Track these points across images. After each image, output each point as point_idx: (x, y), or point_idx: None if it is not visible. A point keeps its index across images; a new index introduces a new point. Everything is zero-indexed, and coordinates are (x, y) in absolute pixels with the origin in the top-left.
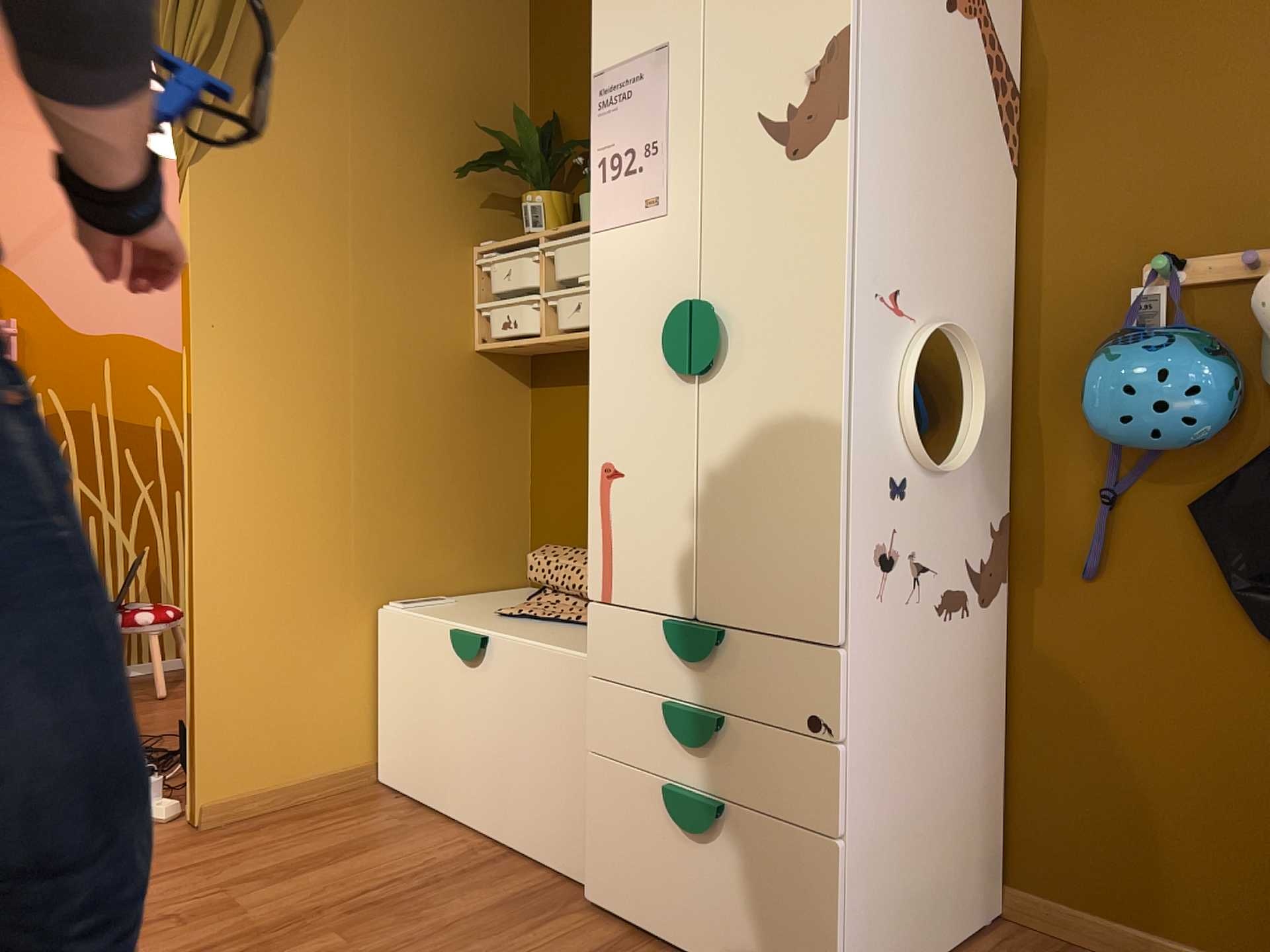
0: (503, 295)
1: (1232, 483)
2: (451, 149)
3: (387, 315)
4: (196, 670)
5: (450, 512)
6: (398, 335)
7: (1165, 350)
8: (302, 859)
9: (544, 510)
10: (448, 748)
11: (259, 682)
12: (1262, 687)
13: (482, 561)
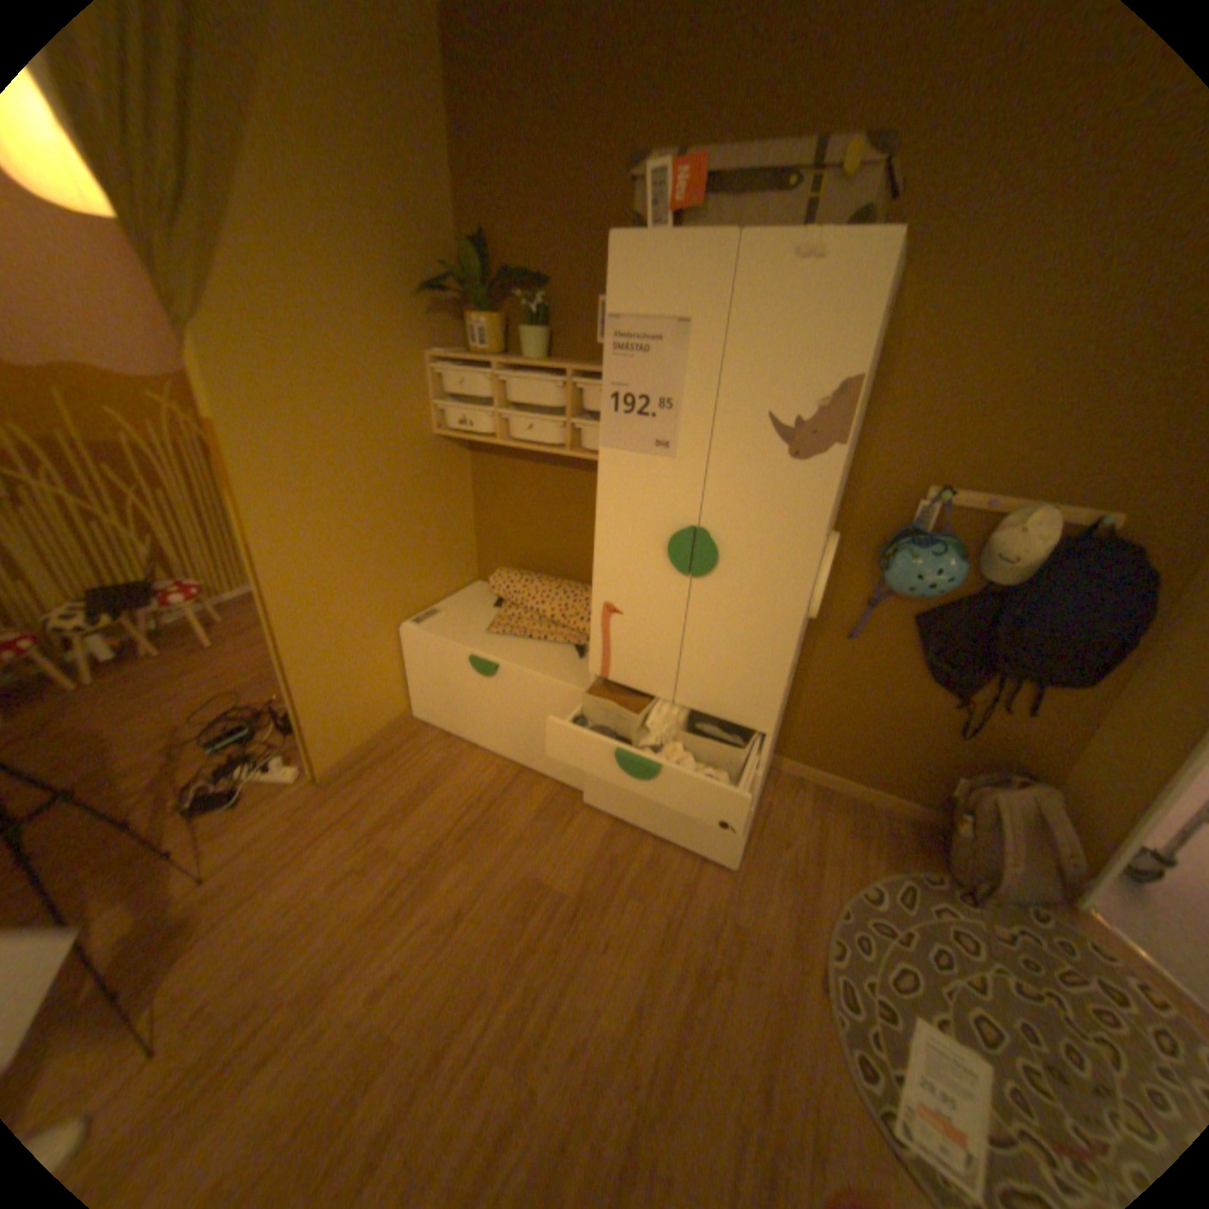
0: (451, 390)
1: (943, 614)
2: (400, 264)
3: (374, 425)
4: (298, 706)
5: (433, 551)
6: (384, 438)
7: (942, 557)
8: (406, 798)
9: (488, 536)
10: (471, 712)
11: (338, 695)
12: (922, 696)
13: (453, 574)
